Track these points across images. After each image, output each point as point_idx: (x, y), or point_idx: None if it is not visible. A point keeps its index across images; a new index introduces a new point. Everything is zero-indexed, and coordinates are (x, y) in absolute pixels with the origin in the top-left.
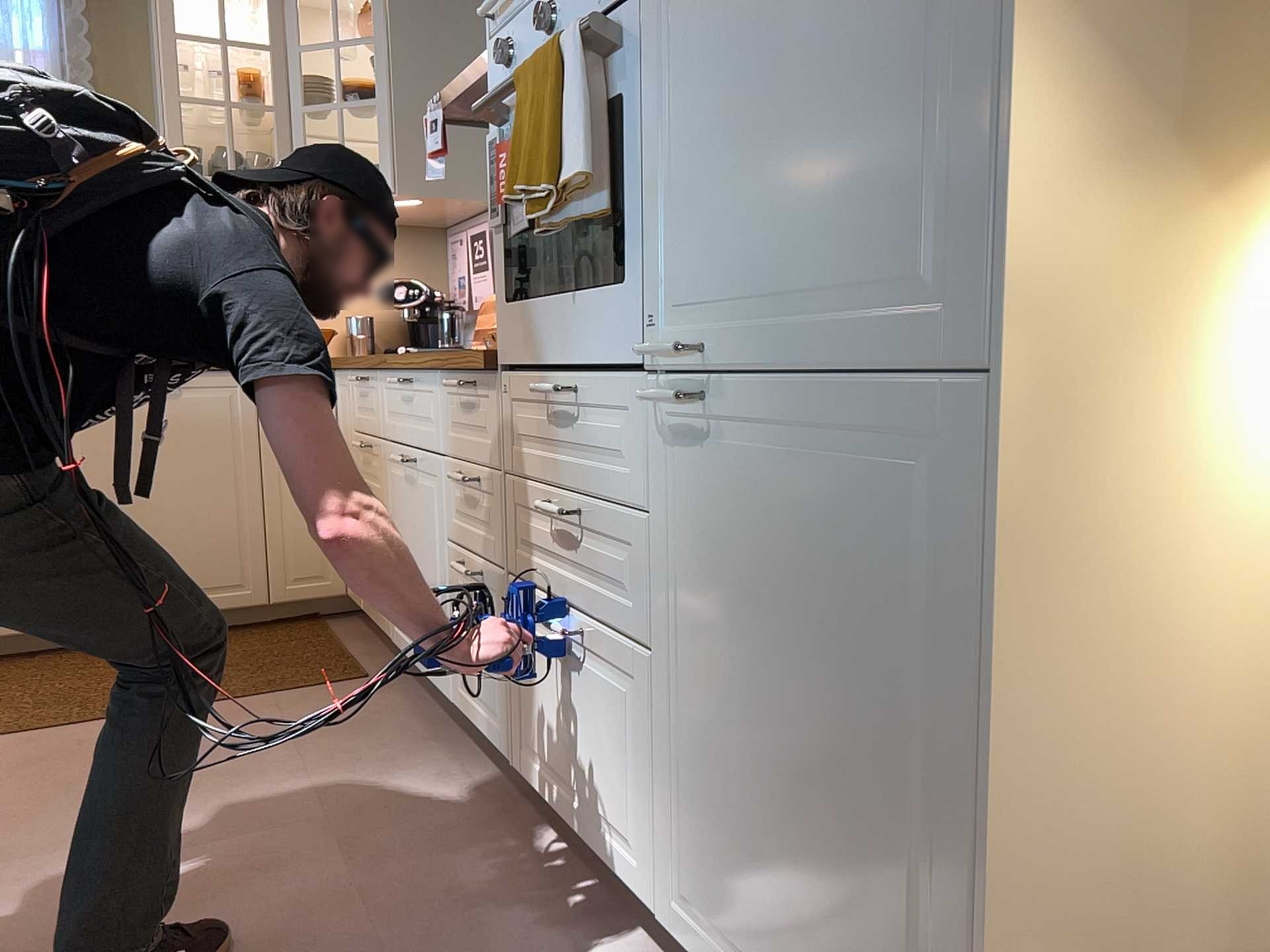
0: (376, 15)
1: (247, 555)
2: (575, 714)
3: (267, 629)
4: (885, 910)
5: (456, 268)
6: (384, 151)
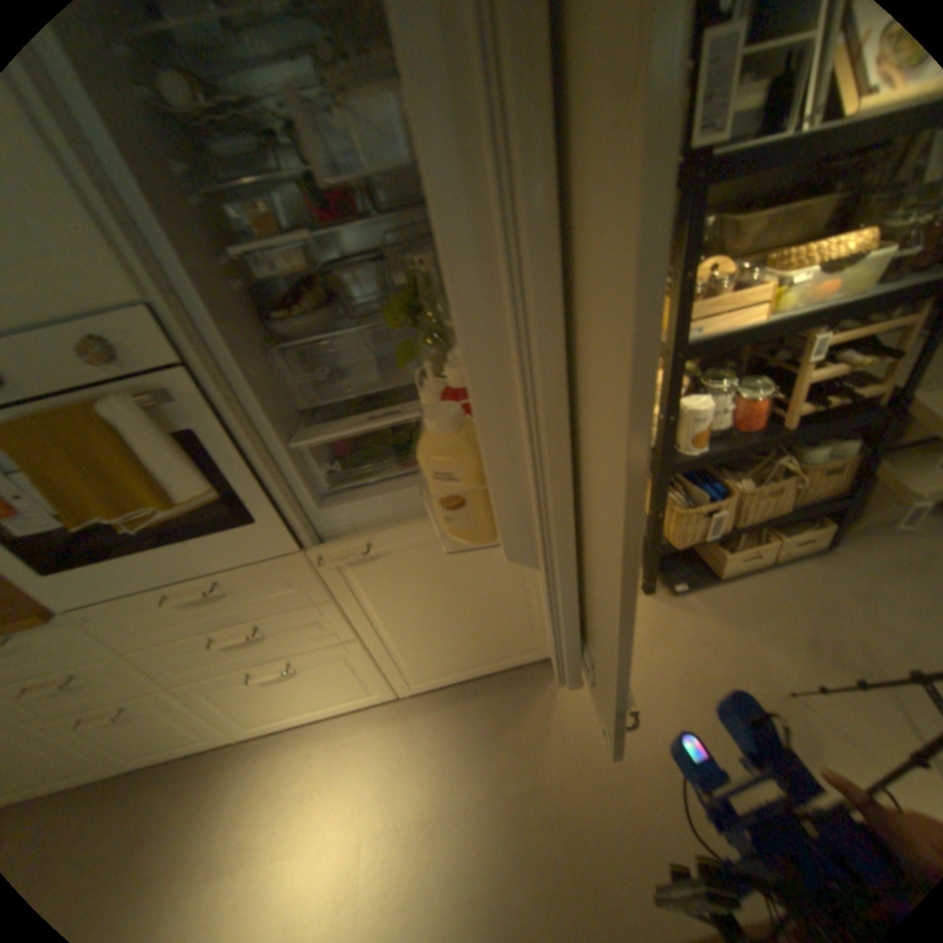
0: None
1: None
2: (289, 691)
3: None
4: (507, 623)
5: None
6: None
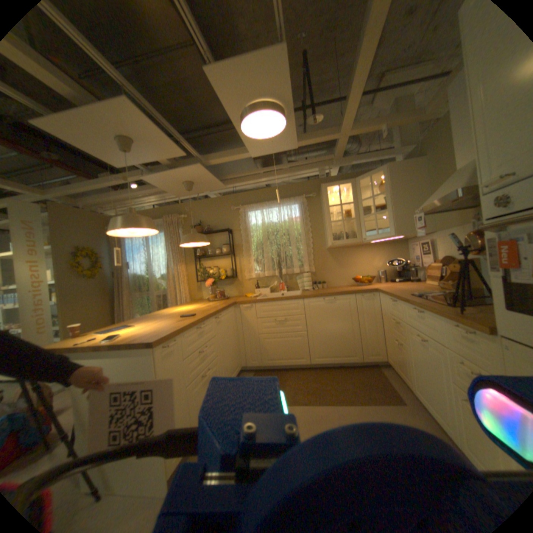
0: (384, 185)
1: (356, 347)
2: None
3: (363, 370)
4: None
5: (414, 253)
6: (390, 224)
